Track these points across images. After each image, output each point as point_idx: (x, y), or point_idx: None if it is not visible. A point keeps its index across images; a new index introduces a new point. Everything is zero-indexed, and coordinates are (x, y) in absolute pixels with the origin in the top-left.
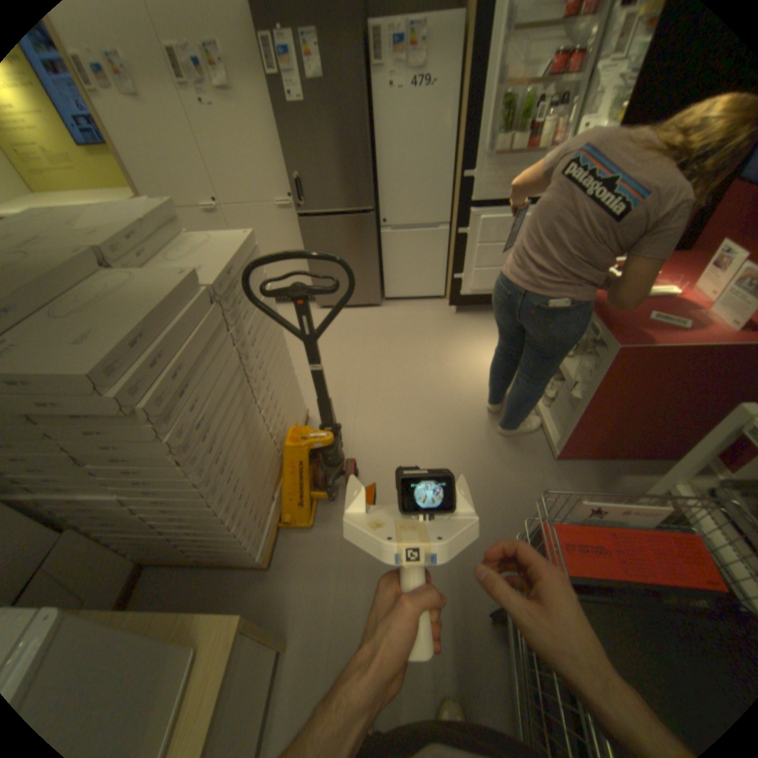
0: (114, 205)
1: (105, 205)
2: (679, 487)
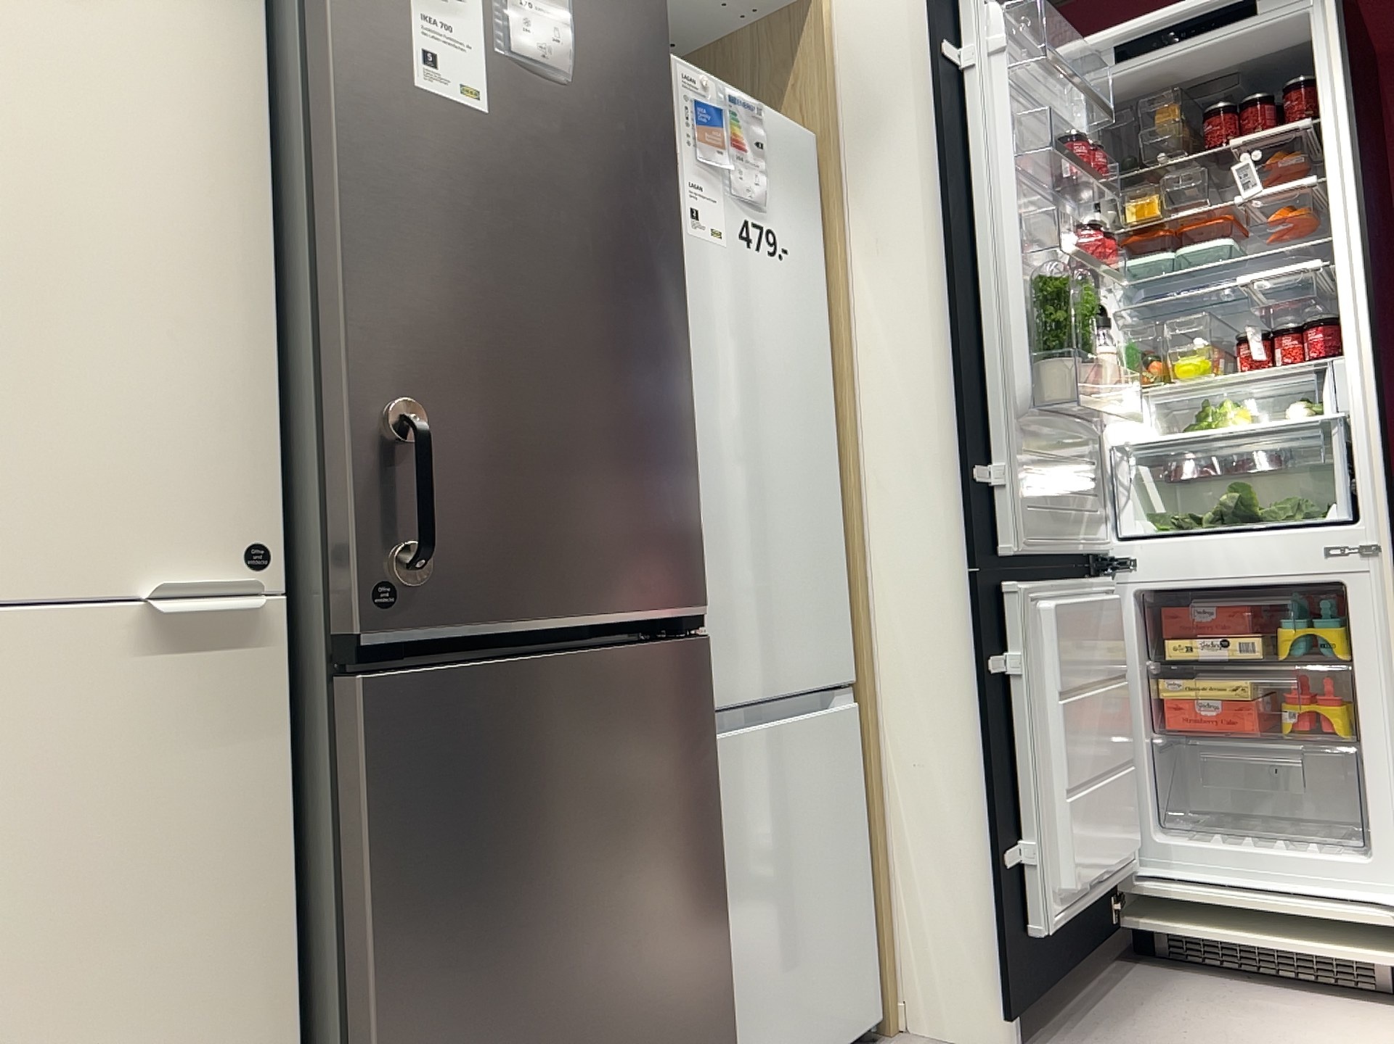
0: None
1: None
2: None
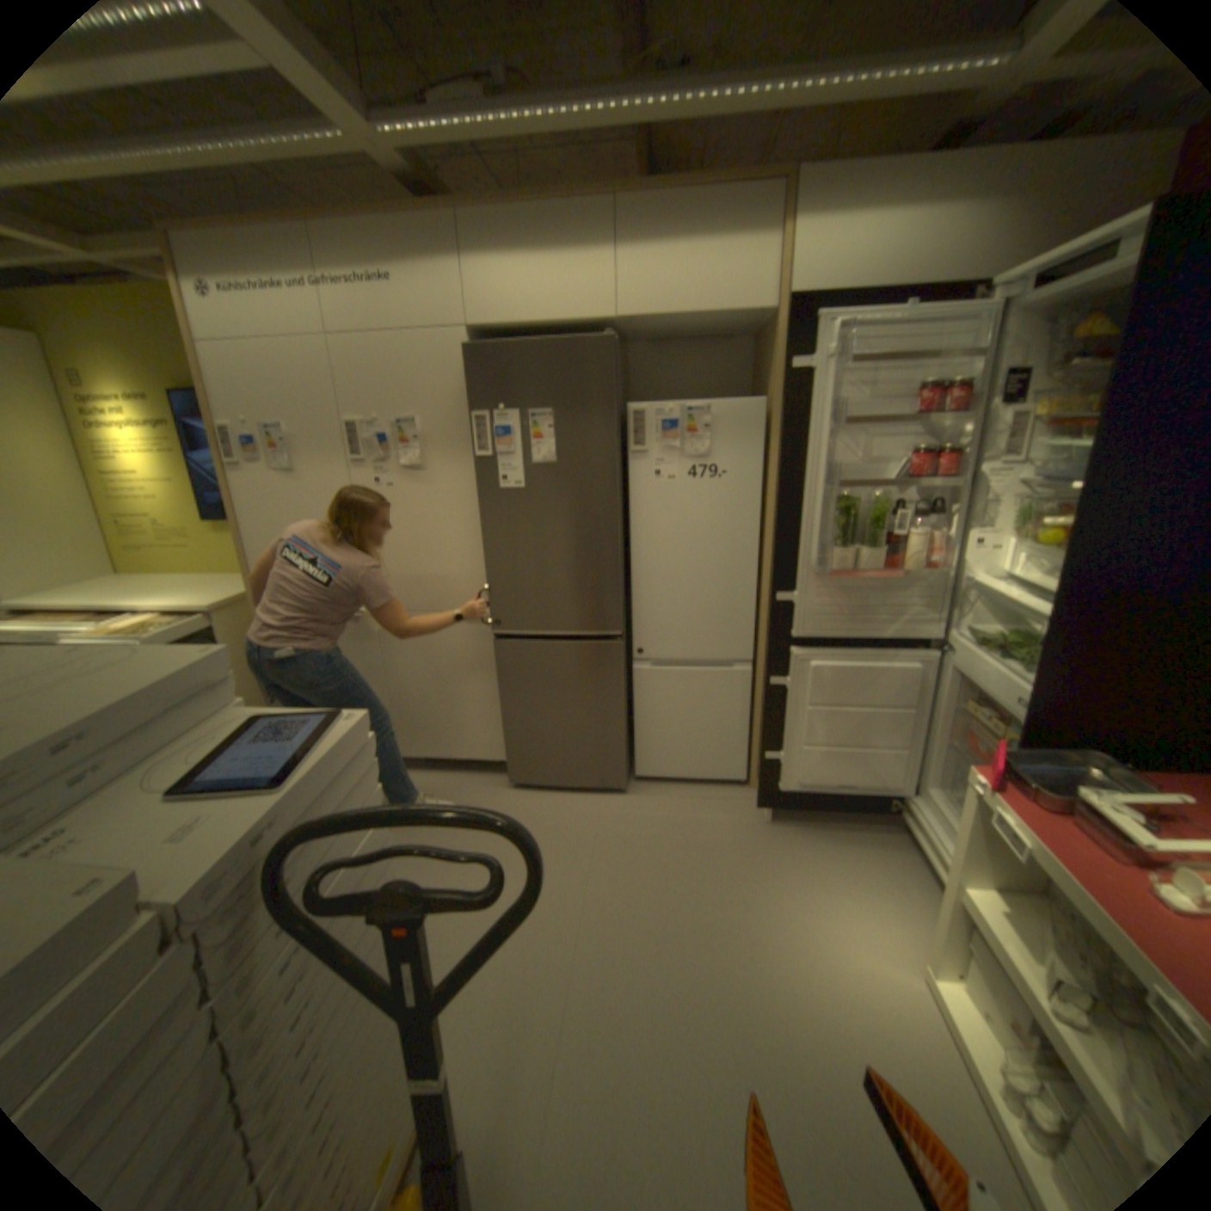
0: (119, 649)
1: (103, 648)
2: None
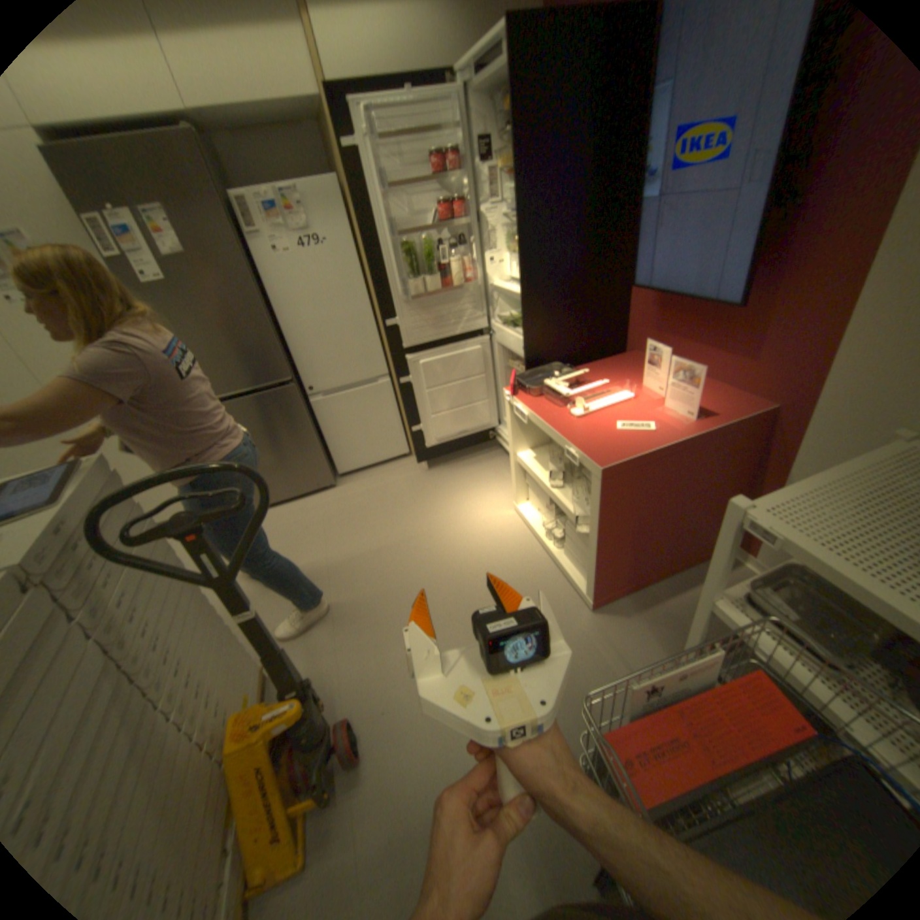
0: None
1: None
2: (718, 604)
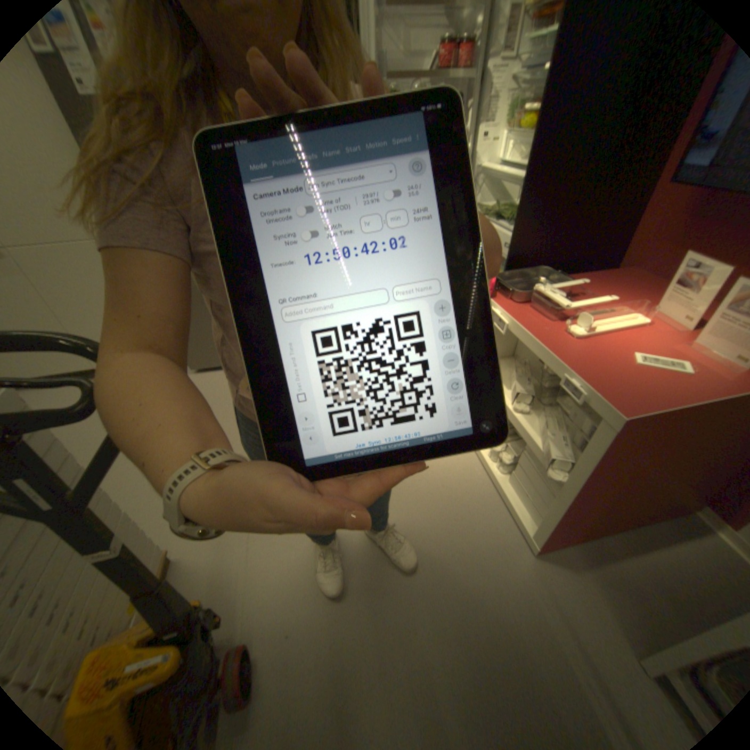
0: None
1: None
2: None
